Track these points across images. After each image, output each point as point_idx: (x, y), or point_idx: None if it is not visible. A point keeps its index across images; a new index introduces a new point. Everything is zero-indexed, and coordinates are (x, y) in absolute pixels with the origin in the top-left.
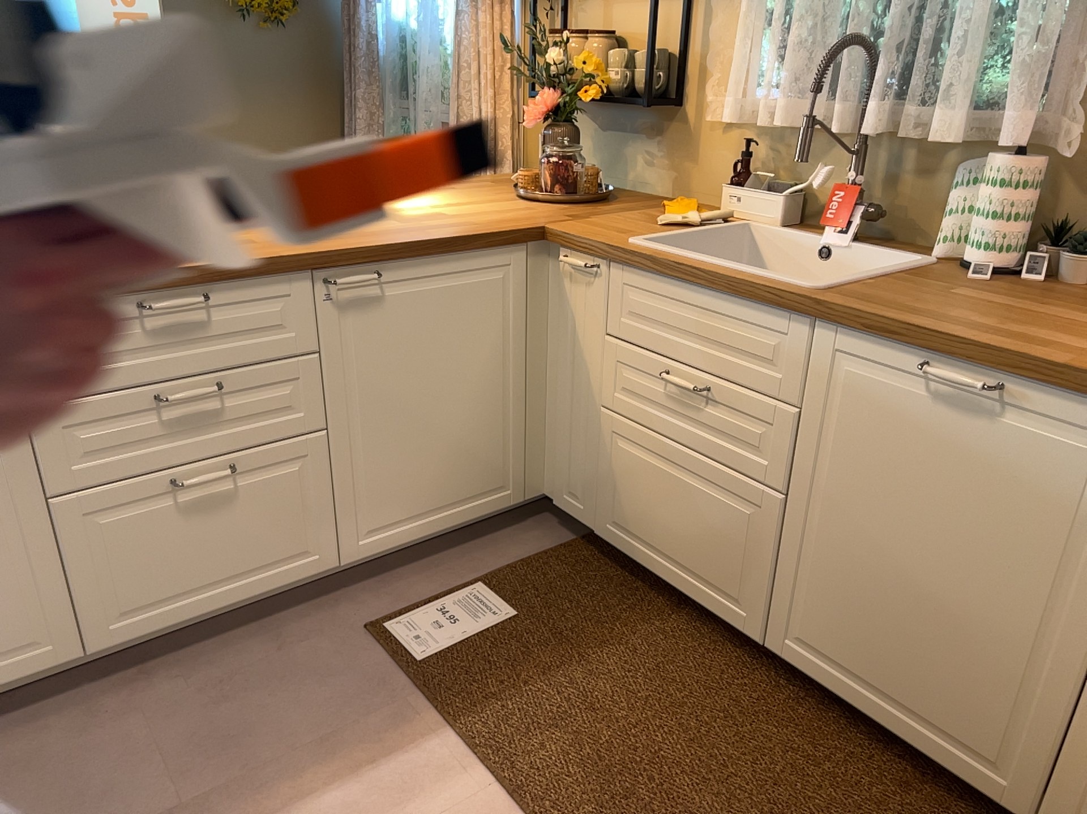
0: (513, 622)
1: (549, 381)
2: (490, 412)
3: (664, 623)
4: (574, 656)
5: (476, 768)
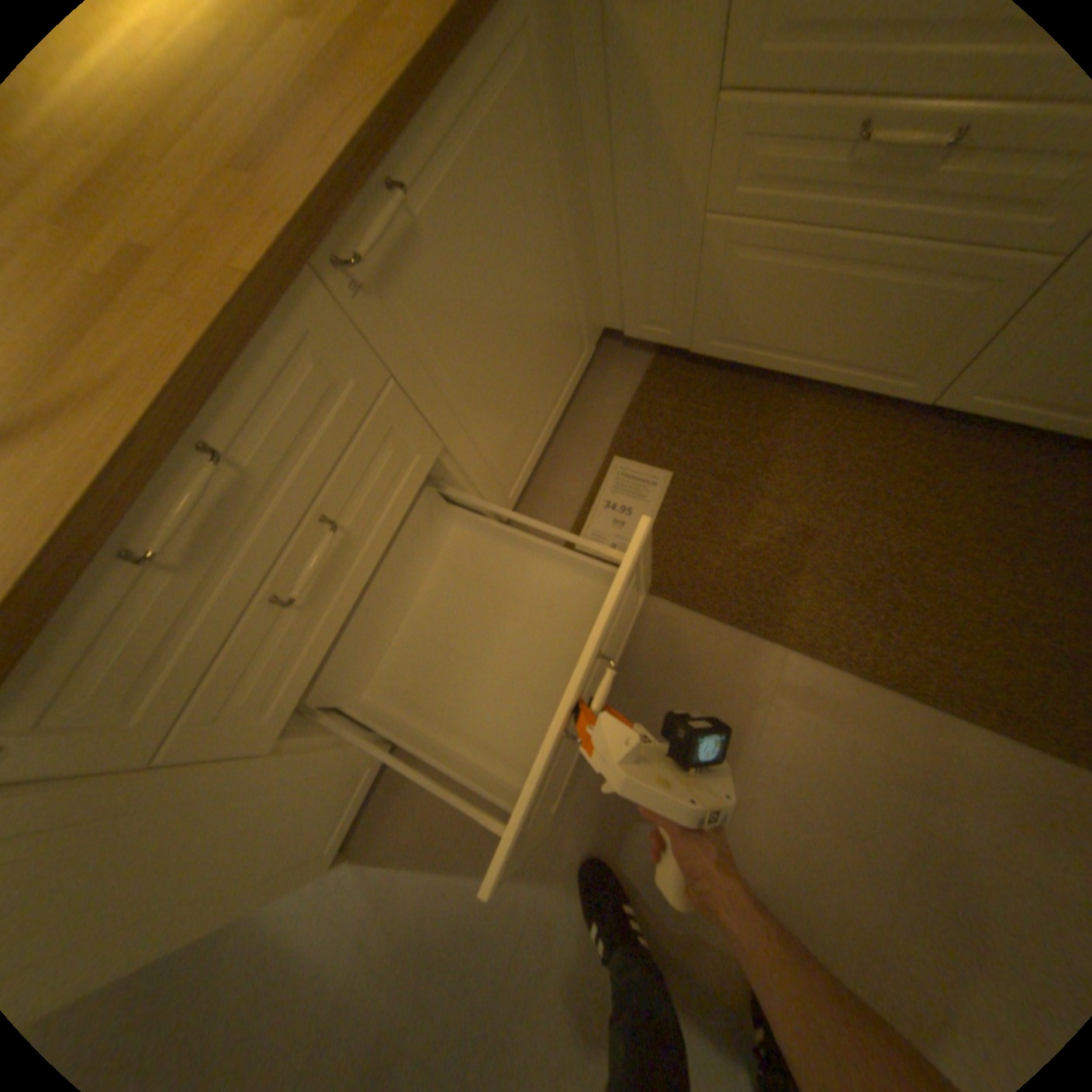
0: (674, 483)
1: (595, 200)
2: (559, 285)
3: (798, 412)
4: (752, 491)
5: (762, 645)
